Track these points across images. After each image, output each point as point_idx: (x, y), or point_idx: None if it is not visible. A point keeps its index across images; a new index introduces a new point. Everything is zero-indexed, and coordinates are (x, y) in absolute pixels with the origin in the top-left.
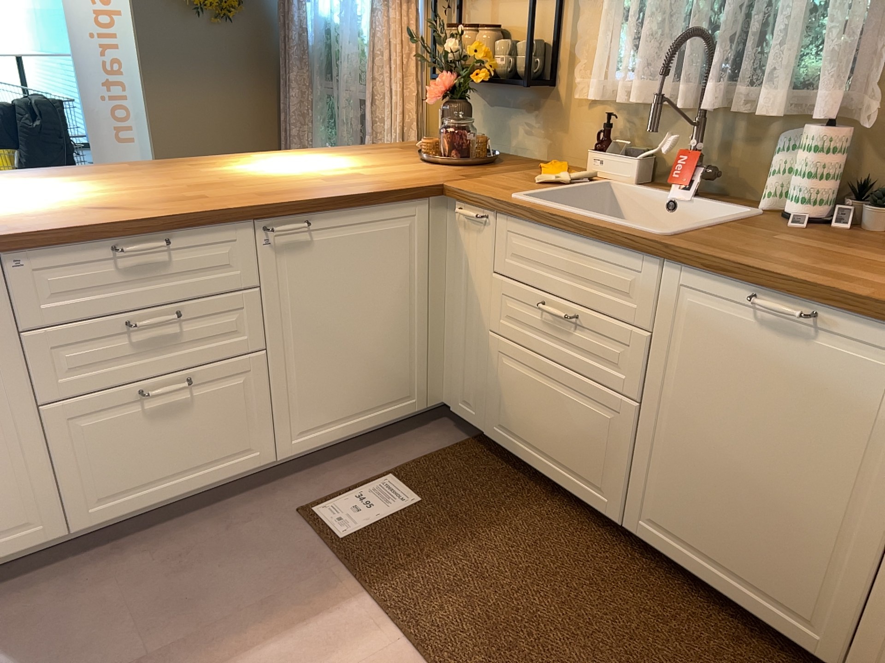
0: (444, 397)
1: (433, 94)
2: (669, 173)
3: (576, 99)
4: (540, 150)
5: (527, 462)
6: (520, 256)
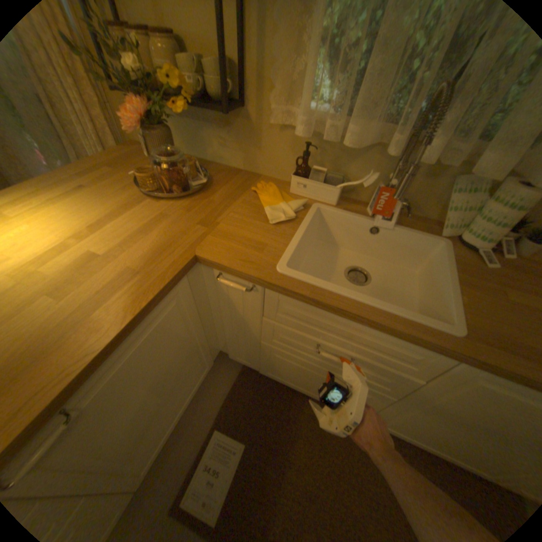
0: (221, 350)
1: (127, 118)
2: (355, 189)
3: (270, 120)
4: (237, 159)
5: (294, 389)
6: (293, 316)
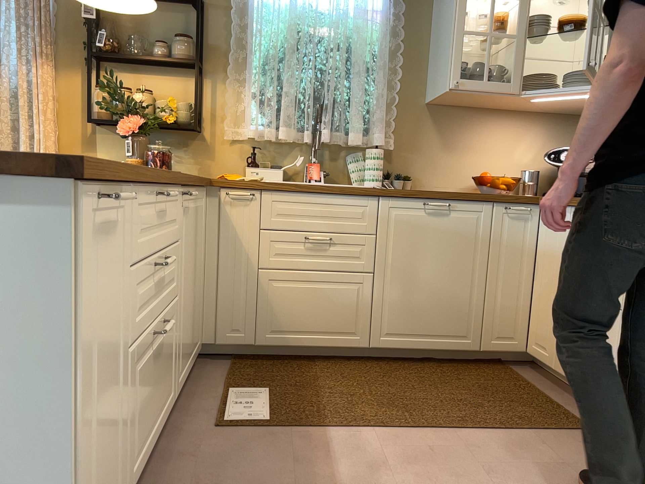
0: (205, 338)
1: (126, 129)
2: (292, 177)
3: (222, 139)
4: (193, 171)
5: (296, 346)
6: (282, 214)
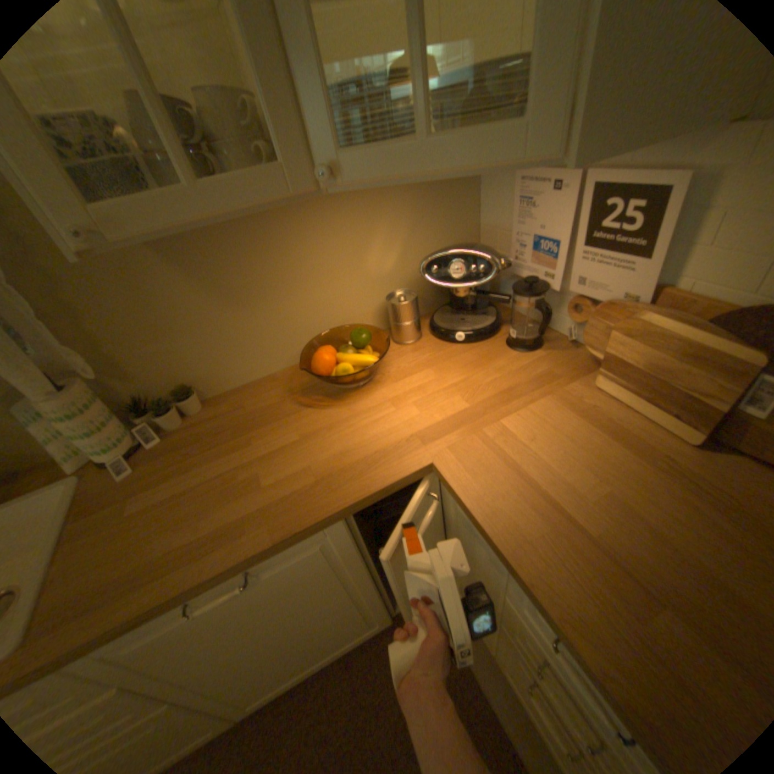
0: None
1: None
2: None
3: None
4: None
5: None
6: None
